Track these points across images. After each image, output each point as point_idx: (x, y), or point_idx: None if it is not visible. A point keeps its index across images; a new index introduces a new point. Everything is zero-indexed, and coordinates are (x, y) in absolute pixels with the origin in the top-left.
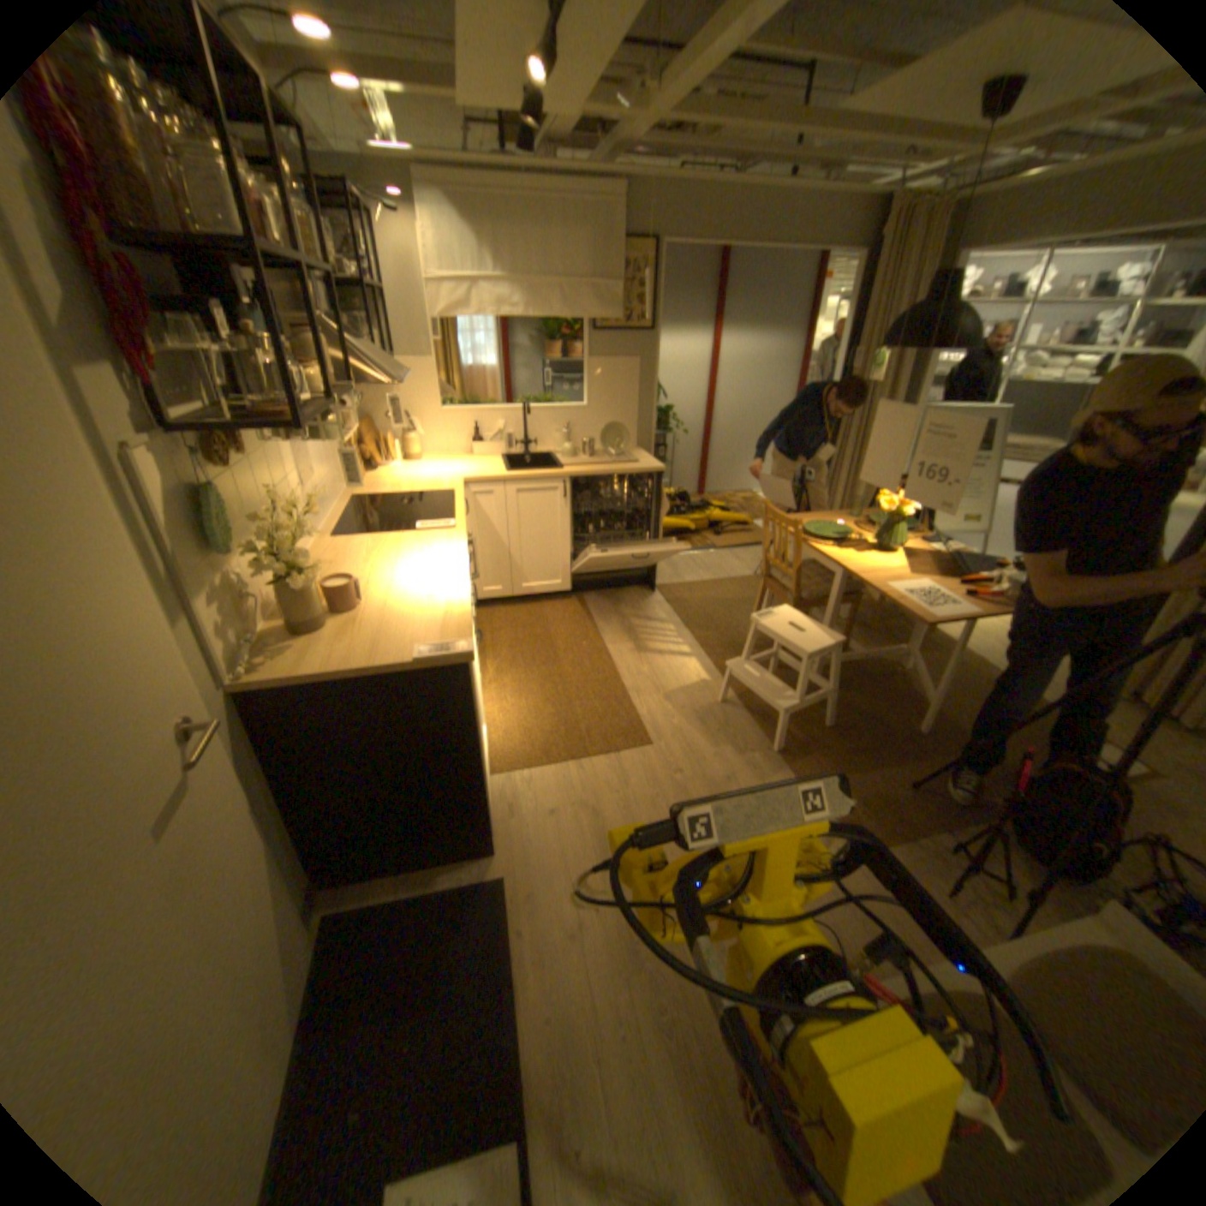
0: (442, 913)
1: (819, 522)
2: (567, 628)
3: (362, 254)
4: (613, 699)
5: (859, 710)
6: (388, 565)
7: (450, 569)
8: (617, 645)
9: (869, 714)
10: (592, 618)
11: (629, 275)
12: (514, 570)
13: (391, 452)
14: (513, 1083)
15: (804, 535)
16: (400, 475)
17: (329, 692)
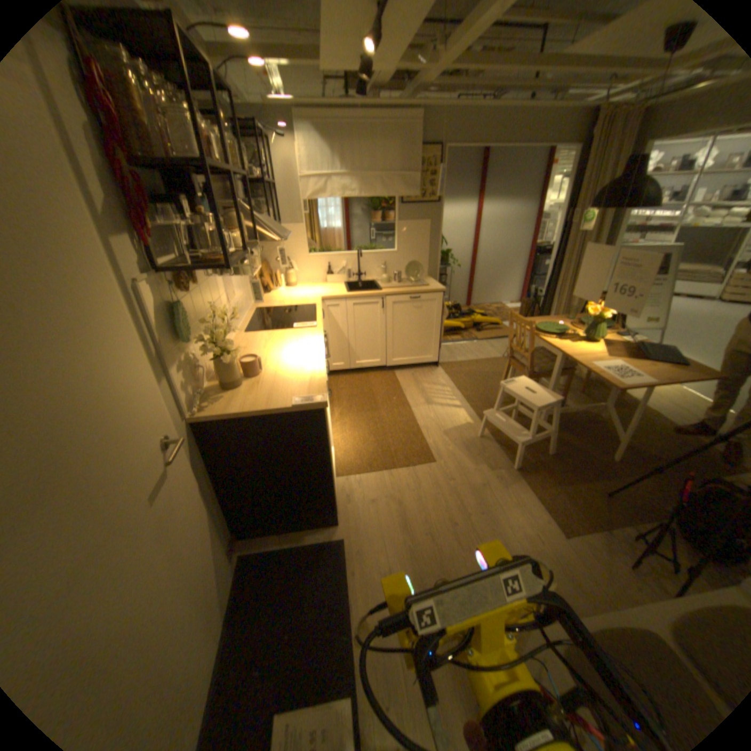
0: (307, 559)
1: (546, 322)
2: (383, 389)
3: (263, 163)
4: (411, 434)
5: (572, 444)
6: (277, 349)
7: (314, 352)
8: (414, 400)
9: (579, 448)
10: (398, 383)
11: (424, 168)
12: (351, 353)
13: (278, 282)
14: (349, 663)
15: (536, 331)
16: (284, 295)
17: (244, 424)
